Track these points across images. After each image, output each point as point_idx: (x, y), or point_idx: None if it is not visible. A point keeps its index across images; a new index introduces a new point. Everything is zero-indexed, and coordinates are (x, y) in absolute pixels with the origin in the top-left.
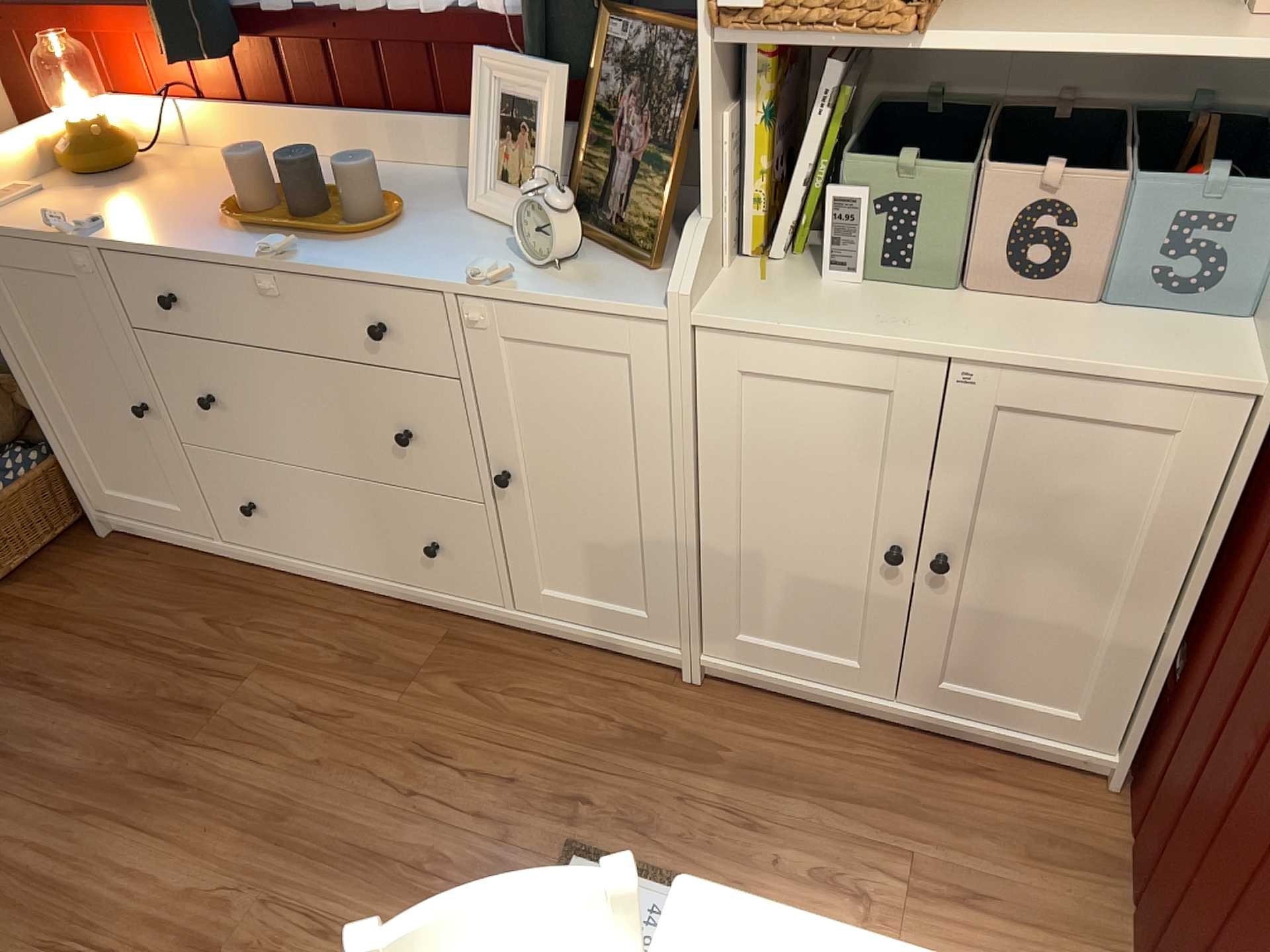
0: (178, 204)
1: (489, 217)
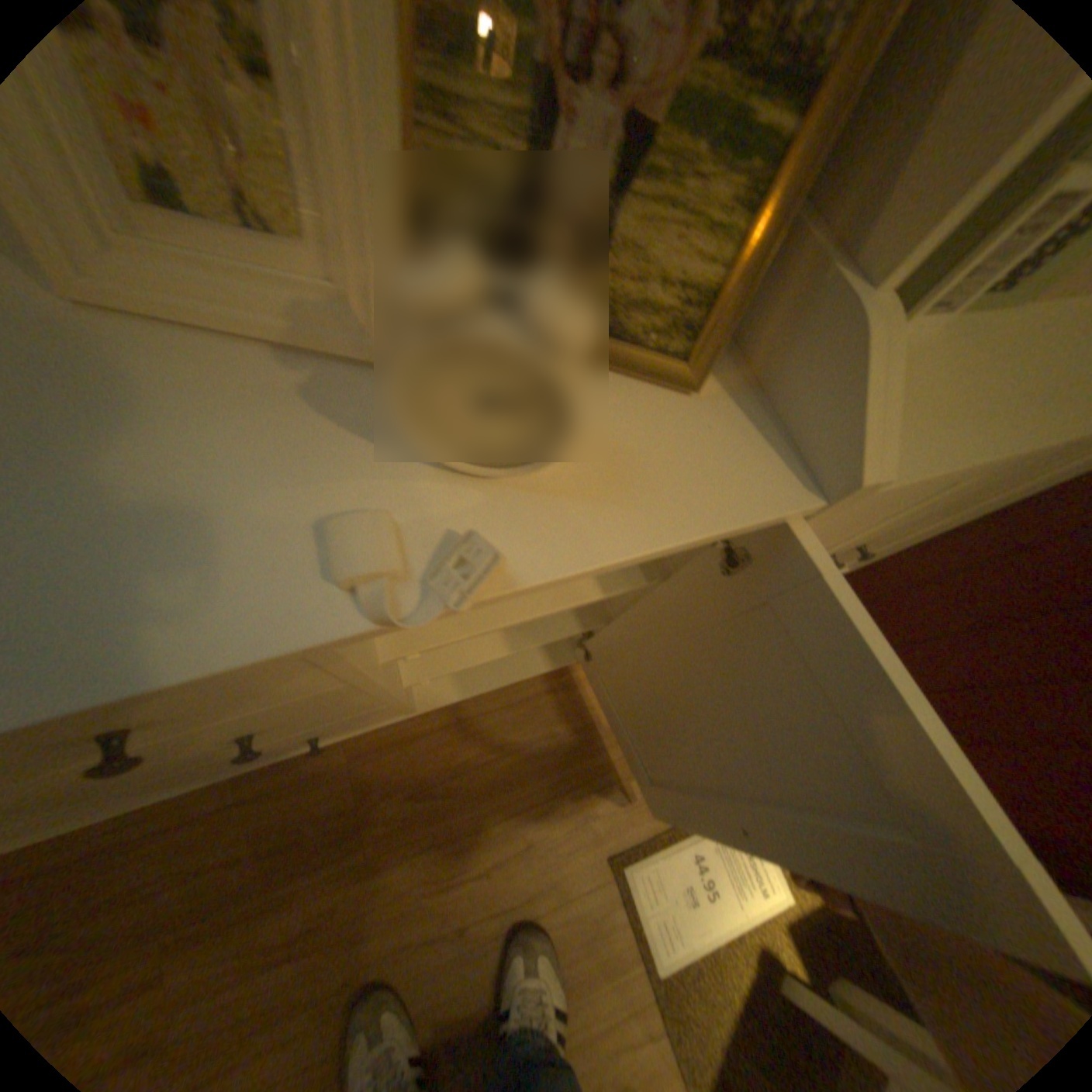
0: None
1: (168, 319)
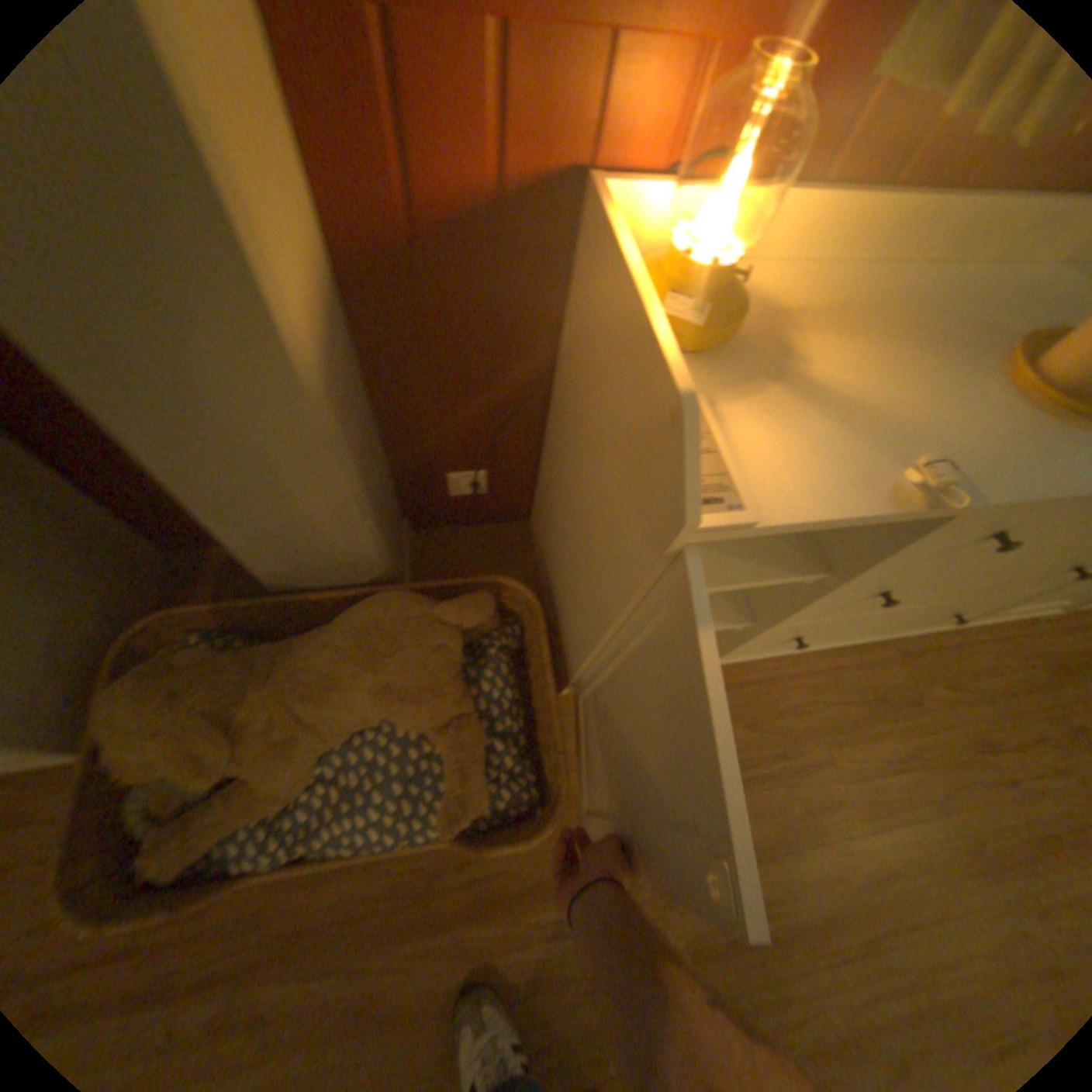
0: (936, 392)
1: None
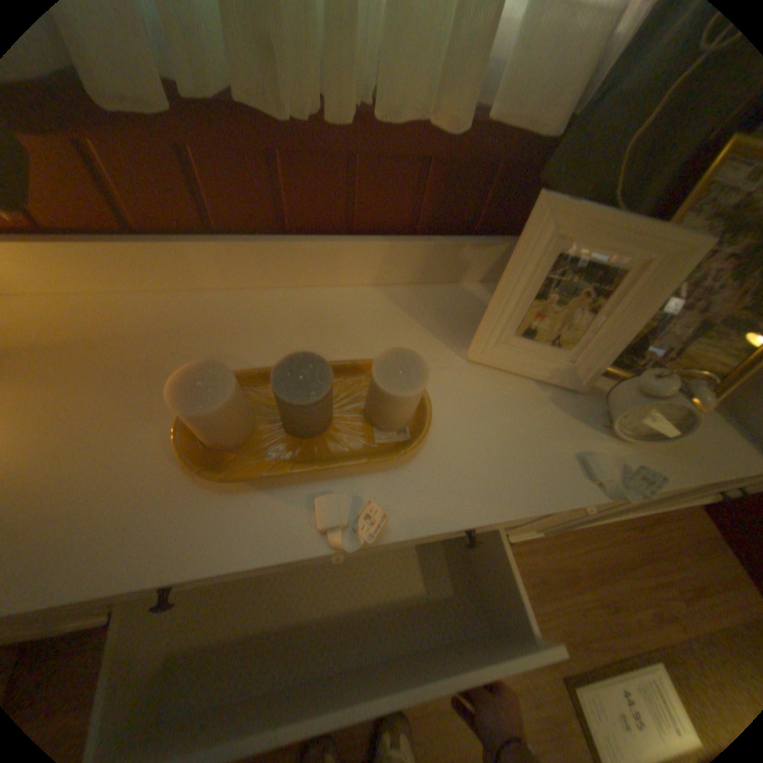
0: (69, 449)
1: (497, 368)
